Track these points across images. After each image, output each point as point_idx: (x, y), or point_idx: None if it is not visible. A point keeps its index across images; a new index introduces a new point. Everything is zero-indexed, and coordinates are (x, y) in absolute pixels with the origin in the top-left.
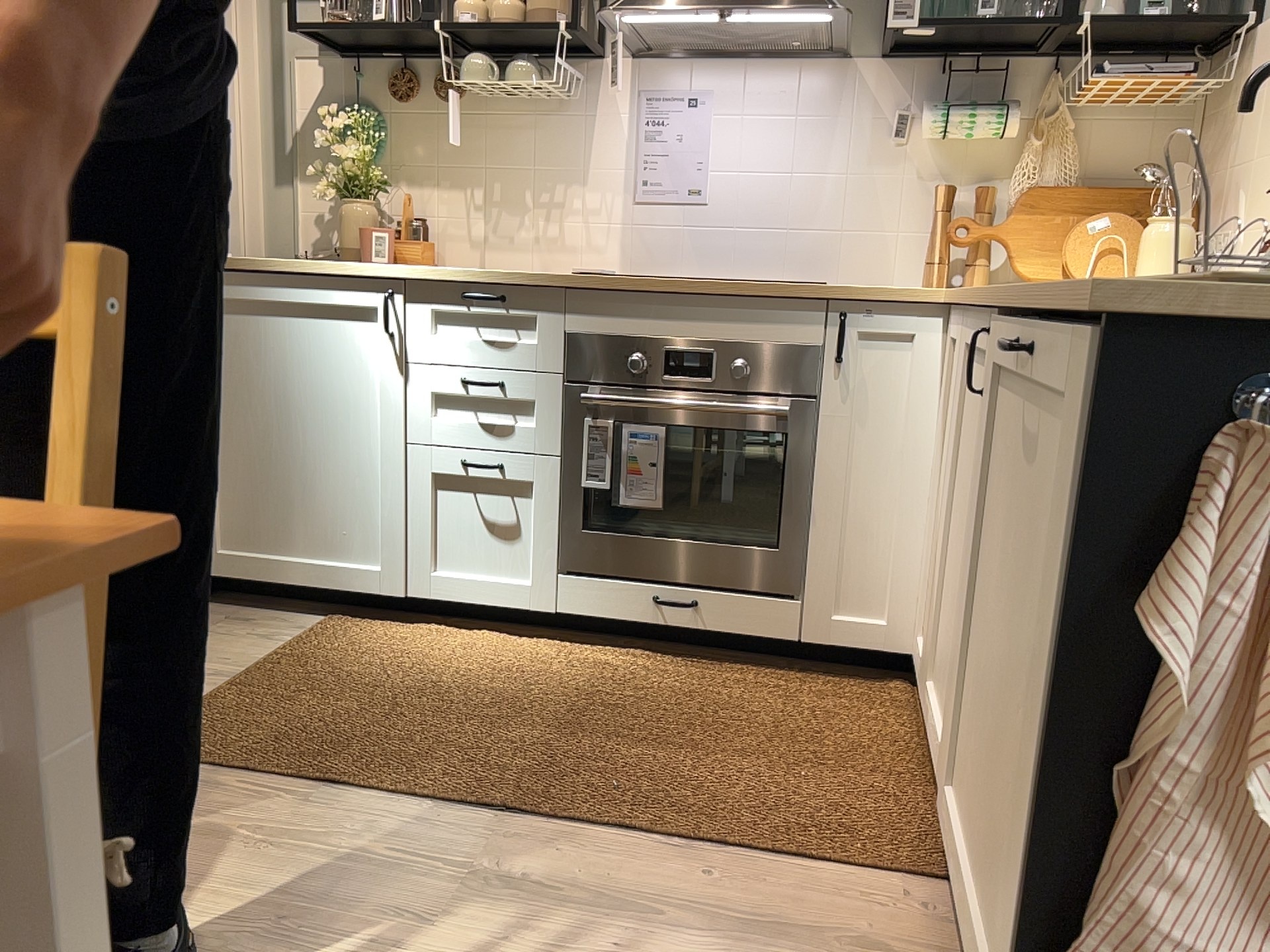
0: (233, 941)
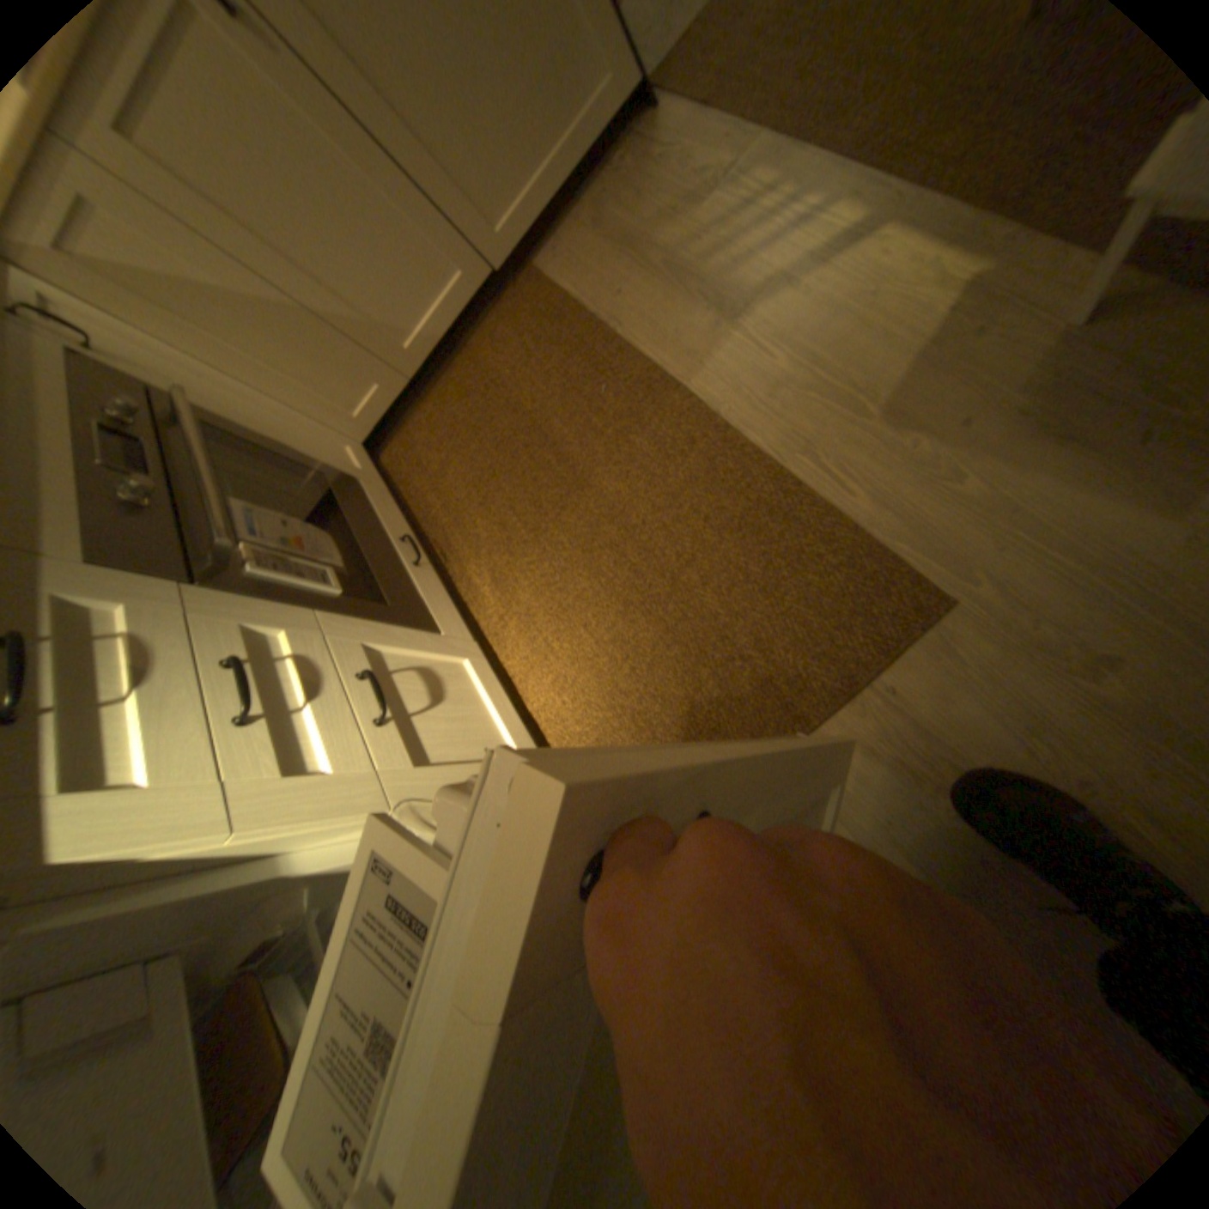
0: (922, 282)
